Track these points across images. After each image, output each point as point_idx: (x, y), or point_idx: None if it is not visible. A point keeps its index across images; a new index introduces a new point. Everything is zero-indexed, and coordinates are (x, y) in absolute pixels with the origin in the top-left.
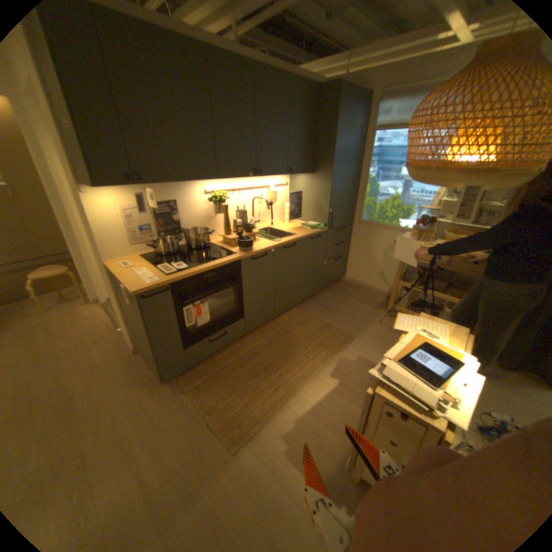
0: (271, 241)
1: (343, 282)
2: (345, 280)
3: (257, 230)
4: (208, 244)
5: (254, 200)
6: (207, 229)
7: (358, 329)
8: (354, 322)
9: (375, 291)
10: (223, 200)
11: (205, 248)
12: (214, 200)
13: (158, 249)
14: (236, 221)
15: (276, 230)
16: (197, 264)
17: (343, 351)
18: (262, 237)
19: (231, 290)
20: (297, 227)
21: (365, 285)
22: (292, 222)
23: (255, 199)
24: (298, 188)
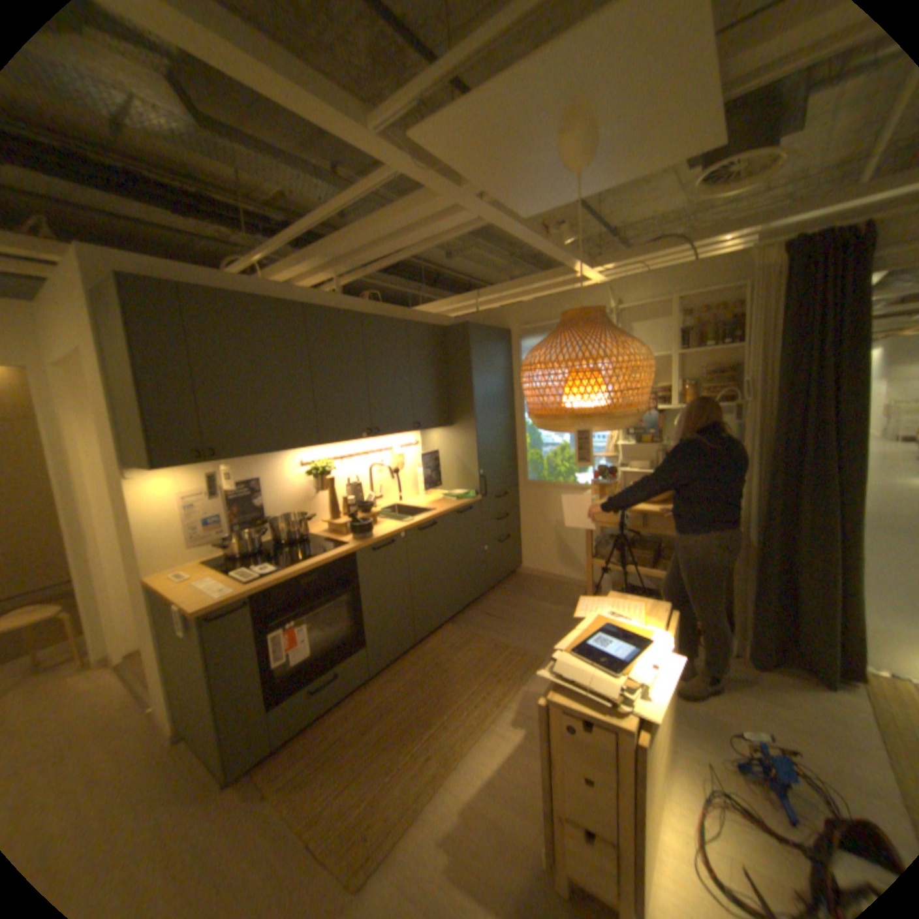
0: (398, 521)
1: (520, 575)
2: (522, 573)
3: (377, 509)
4: (304, 536)
5: (371, 468)
6: (303, 514)
7: (547, 643)
8: (540, 635)
9: (568, 583)
10: (327, 472)
11: (300, 543)
12: (312, 473)
13: (228, 550)
14: (346, 499)
15: (407, 506)
16: (289, 564)
17: (527, 683)
18: (385, 518)
19: (341, 602)
20: (436, 499)
21: (552, 575)
22: (429, 493)
23: (372, 466)
24: (433, 446)
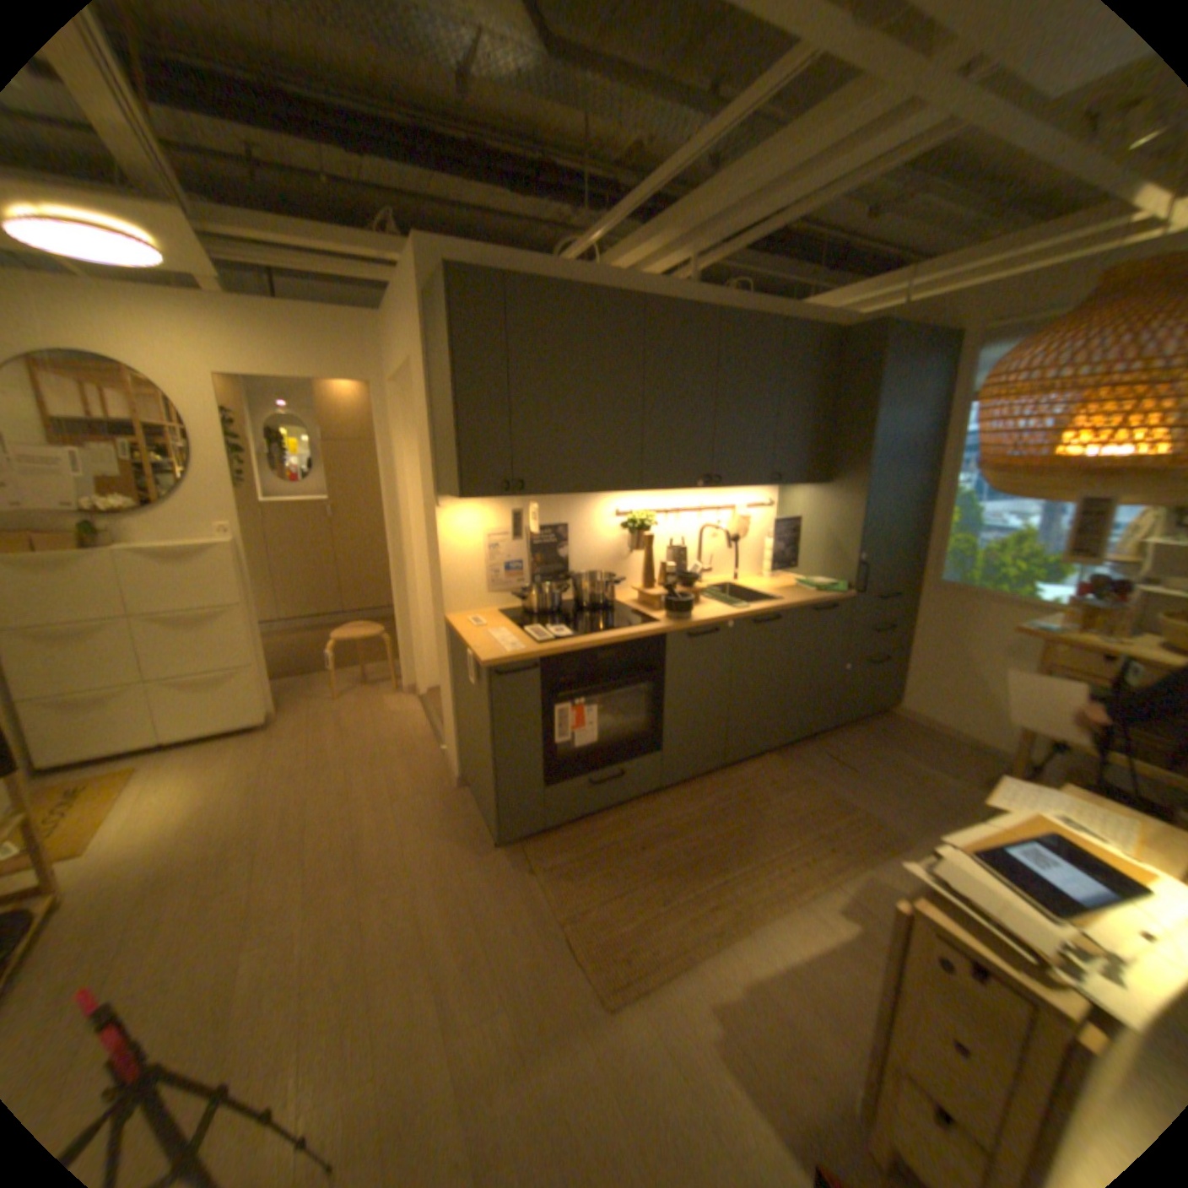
0: (727, 605)
1: (895, 717)
2: (899, 714)
3: (702, 585)
4: (608, 602)
5: (701, 530)
6: (611, 575)
7: (923, 825)
8: (913, 809)
9: (979, 749)
10: (645, 527)
11: (603, 609)
12: (628, 526)
13: (526, 601)
14: (664, 565)
15: (741, 587)
16: (587, 631)
17: (877, 866)
18: (710, 598)
19: (640, 690)
20: (785, 584)
21: (951, 730)
22: (776, 575)
23: (703, 527)
24: (794, 510)
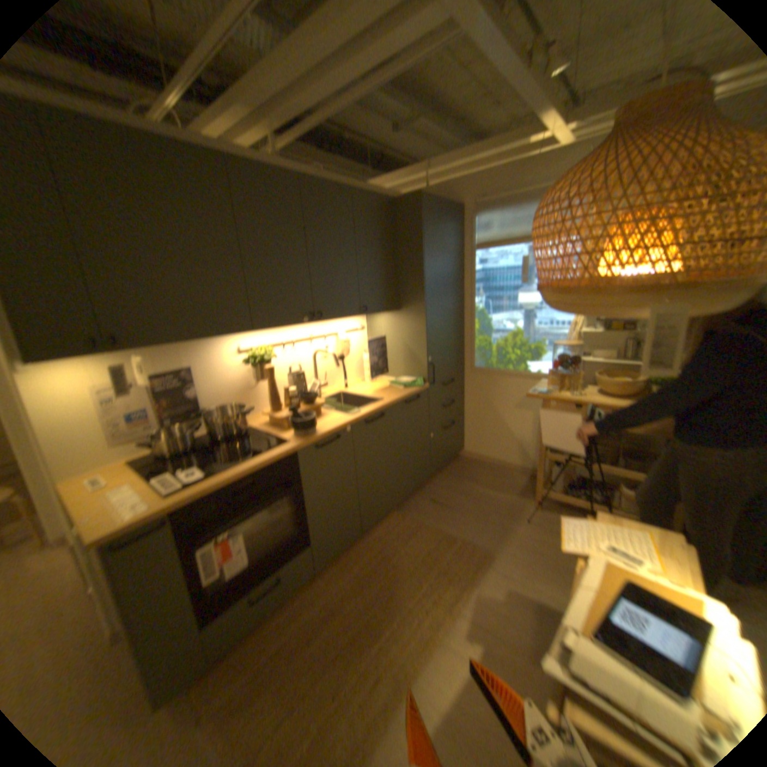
0: (344, 412)
1: (461, 458)
2: (463, 456)
3: (323, 396)
4: (244, 429)
5: (315, 354)
6: (242, 404)
7: (496, 536)
8: (488, 526)
9: (511, 469)
10: (267, 359)
11: (239, 436)
12: (251, 360)
13: (157, 446)
14: (289, 387)
15: (353, 393)
16: (222, 466)
17: (479, 584)
18: (330, 408)
19: (284, 500)
20: (383, 386)
21: (494, 460)
22: (375, 379)
23: (317, 351)
24: (380, 331)
